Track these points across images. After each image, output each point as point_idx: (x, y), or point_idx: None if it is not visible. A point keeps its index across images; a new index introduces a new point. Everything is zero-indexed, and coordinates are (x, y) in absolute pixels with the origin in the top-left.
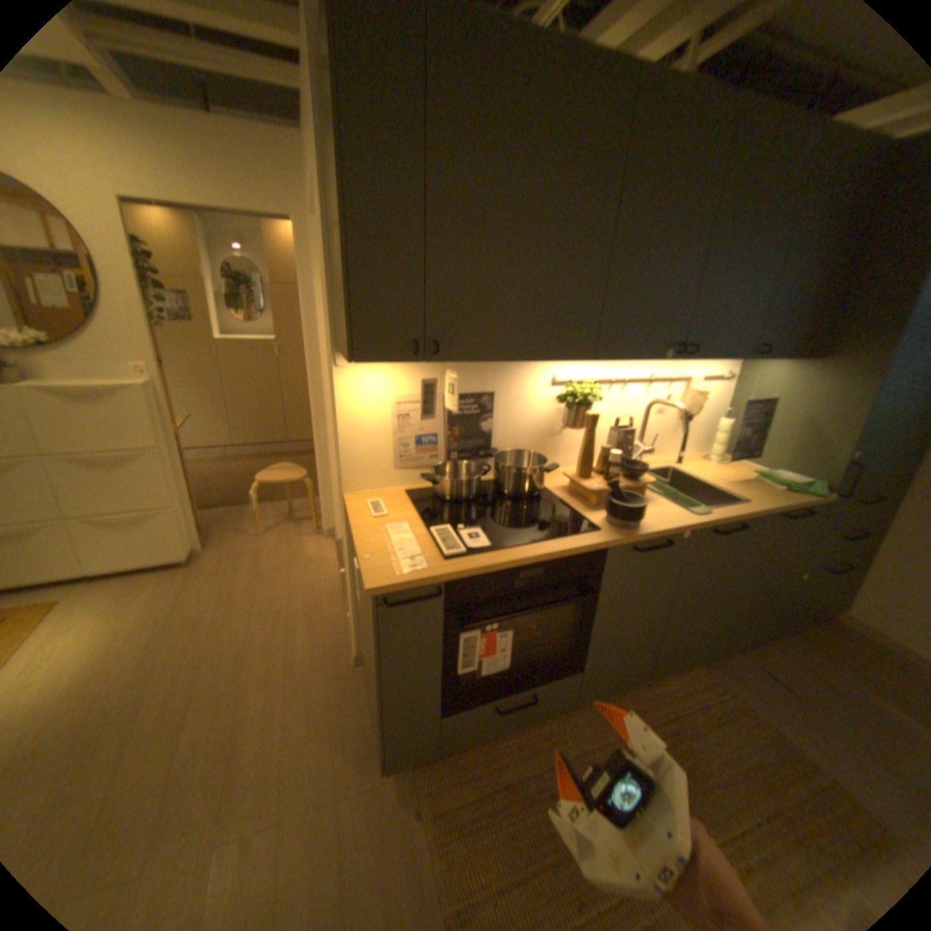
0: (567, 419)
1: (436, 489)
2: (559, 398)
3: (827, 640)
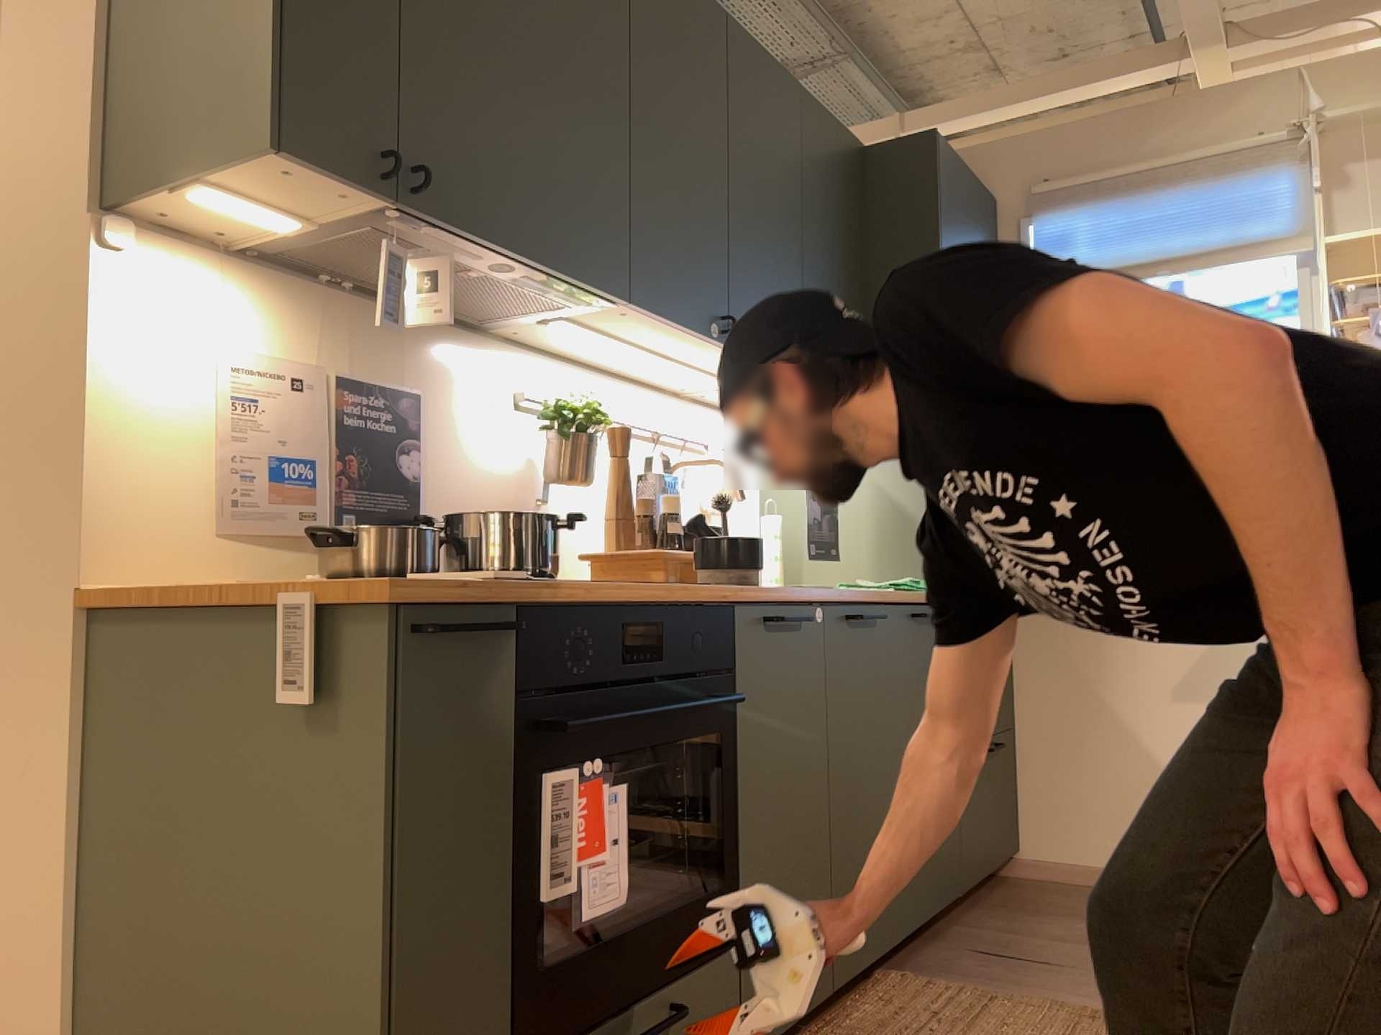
0: (558, 466)
1: (339, 571)
2: (541, 420)
3: (1018, 898)
